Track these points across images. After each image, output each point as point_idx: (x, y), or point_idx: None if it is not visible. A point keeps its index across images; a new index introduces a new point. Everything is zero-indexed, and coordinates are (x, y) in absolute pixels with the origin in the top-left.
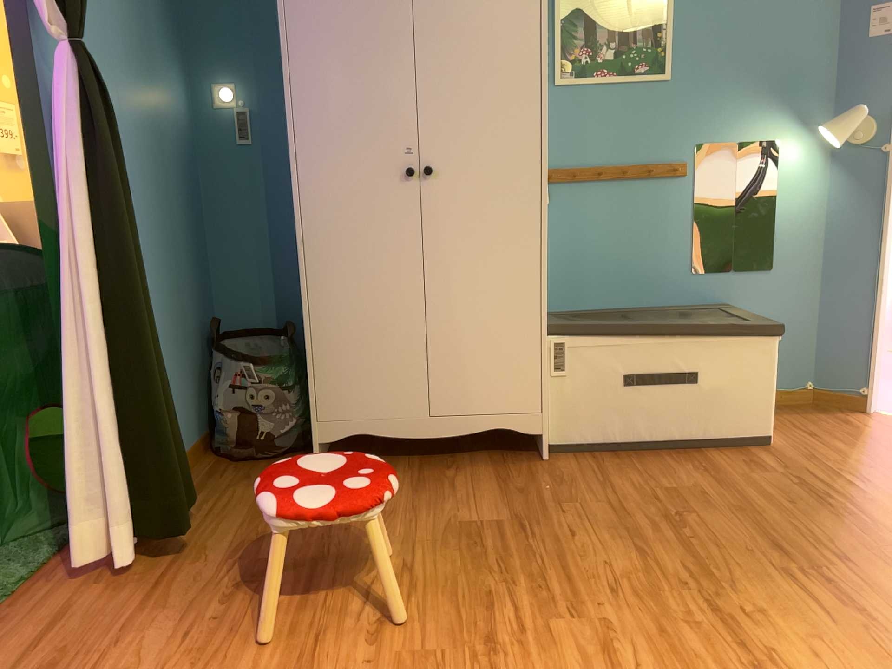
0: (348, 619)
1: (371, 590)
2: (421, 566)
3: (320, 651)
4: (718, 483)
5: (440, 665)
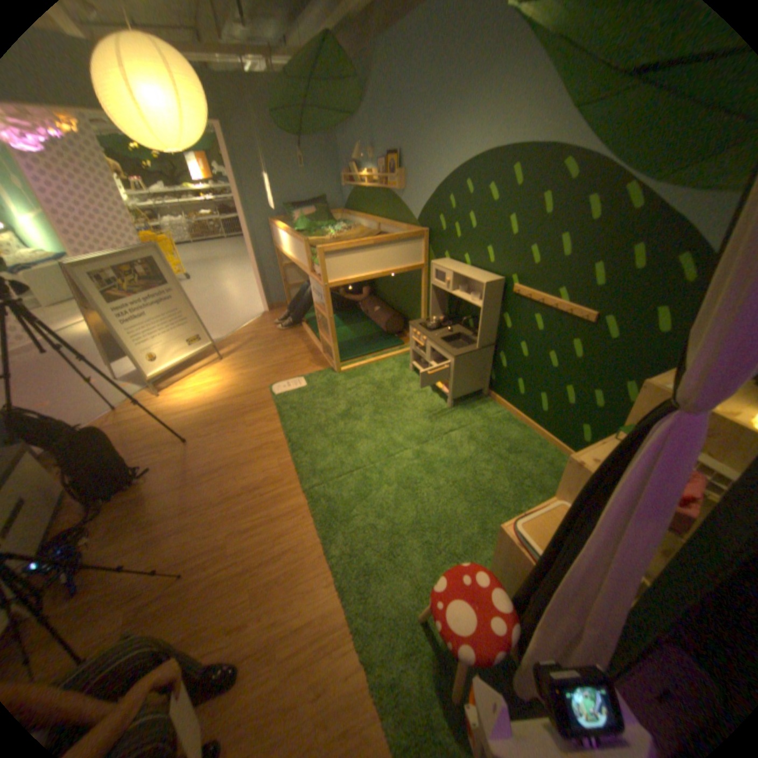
0: (223, 644)
1: (196, 647)
2: (171, 632)
3: (249, 641)
4: (103, 511)
5: (253, 581)
